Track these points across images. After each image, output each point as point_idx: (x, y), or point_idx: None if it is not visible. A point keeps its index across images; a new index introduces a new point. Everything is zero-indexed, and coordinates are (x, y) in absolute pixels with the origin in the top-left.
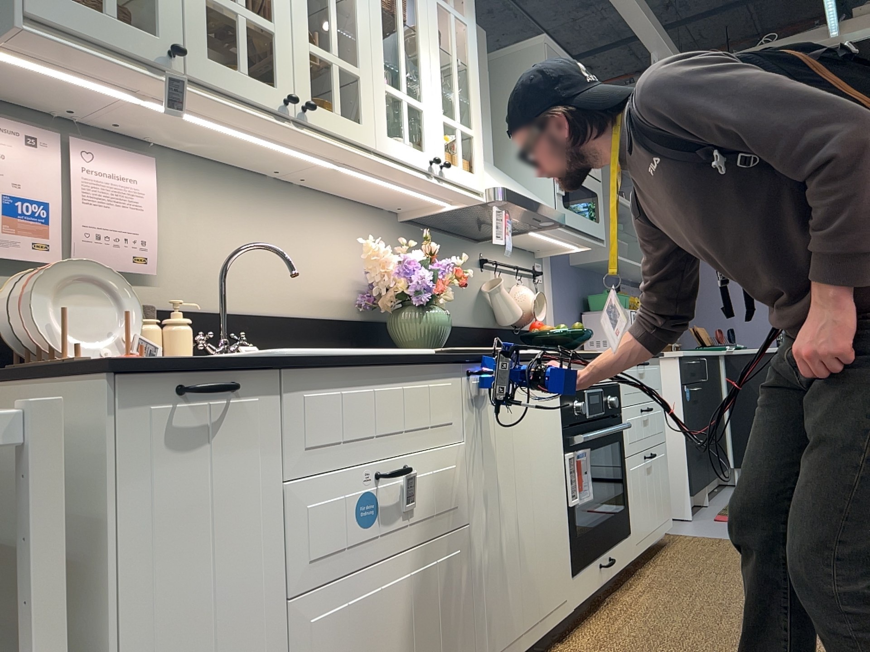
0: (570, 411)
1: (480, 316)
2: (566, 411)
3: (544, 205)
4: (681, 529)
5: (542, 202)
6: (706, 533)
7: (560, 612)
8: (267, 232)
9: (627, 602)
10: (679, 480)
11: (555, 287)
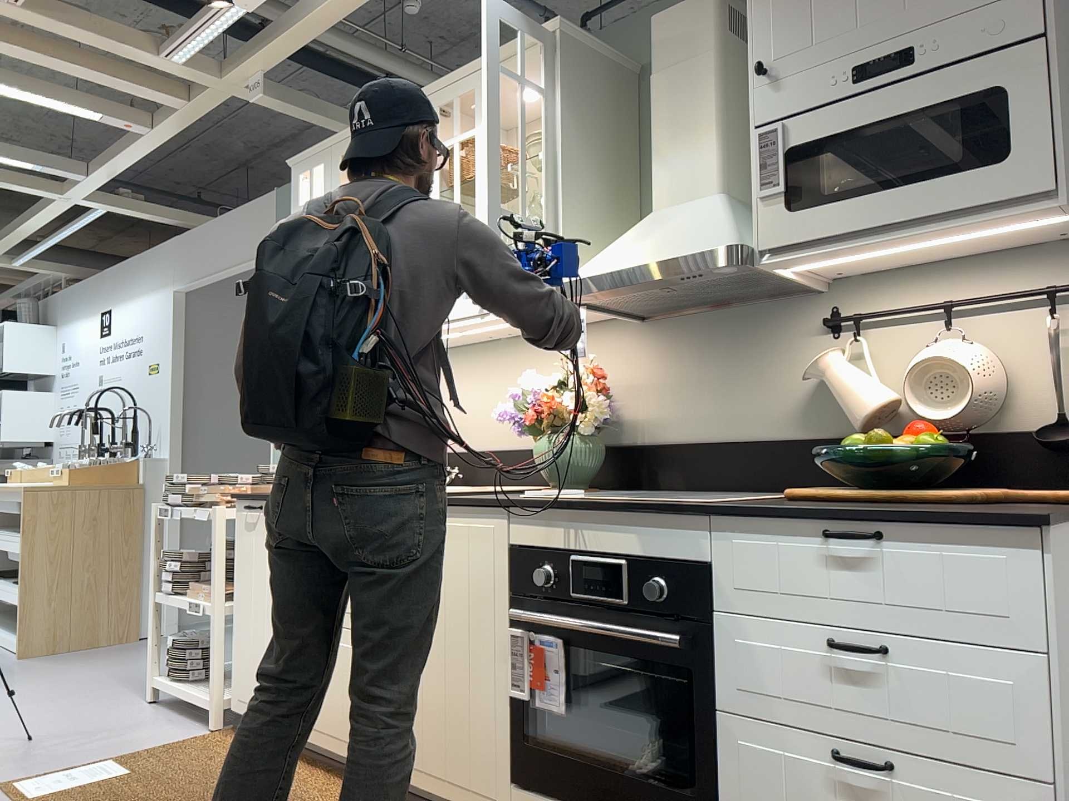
0: (528, 577)
1: (816, 418)
2: (518, 575)
3: (653, 263)
4: None
5: (684, 247)
6: None
7: None
8: (498, 383)
9: None
10: None
11: None
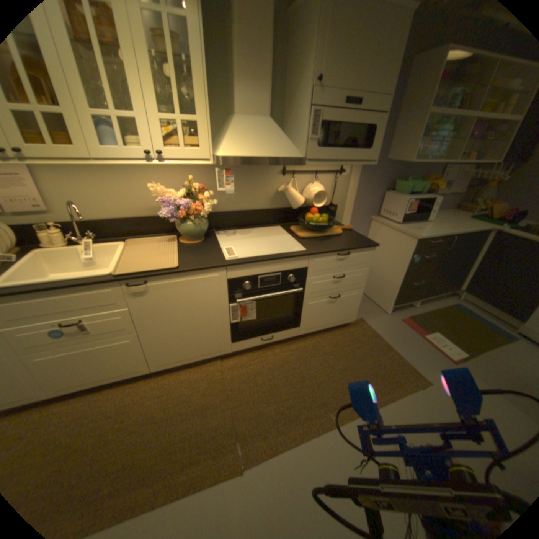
0: (238, 287)
1: (275, 203)
2: (233, 288)
3: (272, 158)
4: (374, 318)
5: (281, 152)
6: (379, 329)
7: (218, 354)
8: (107, 182)
9: (274, 353)
10: (391, 297)
11: (359, 177)
